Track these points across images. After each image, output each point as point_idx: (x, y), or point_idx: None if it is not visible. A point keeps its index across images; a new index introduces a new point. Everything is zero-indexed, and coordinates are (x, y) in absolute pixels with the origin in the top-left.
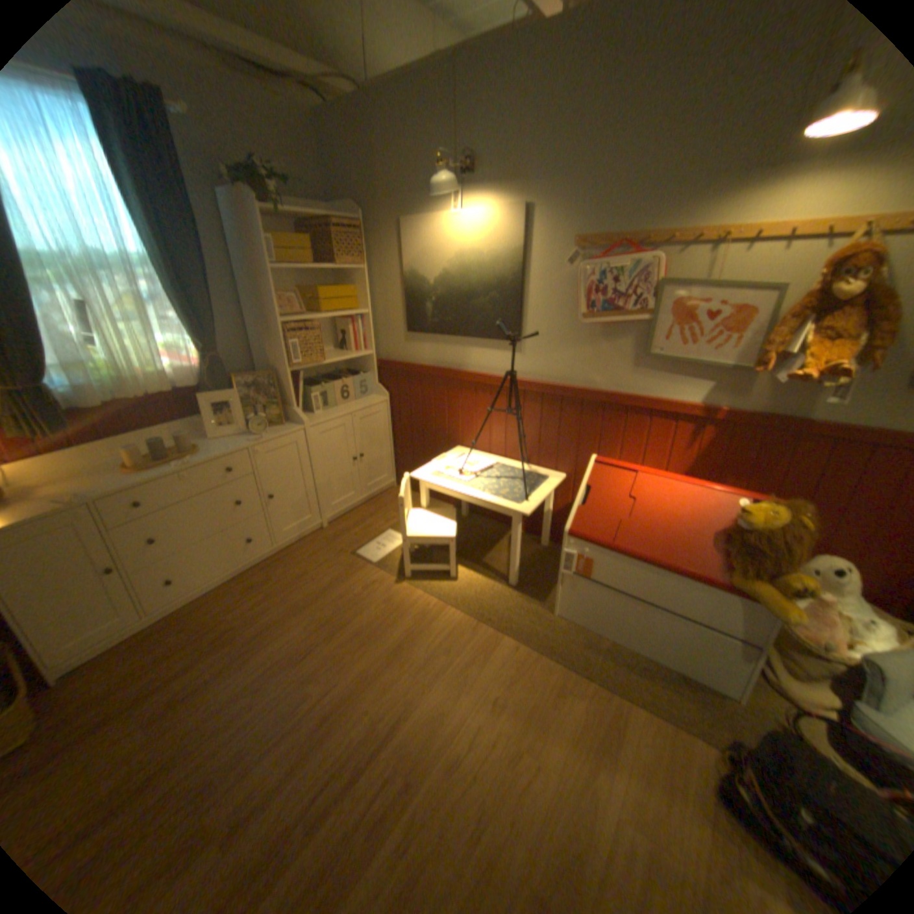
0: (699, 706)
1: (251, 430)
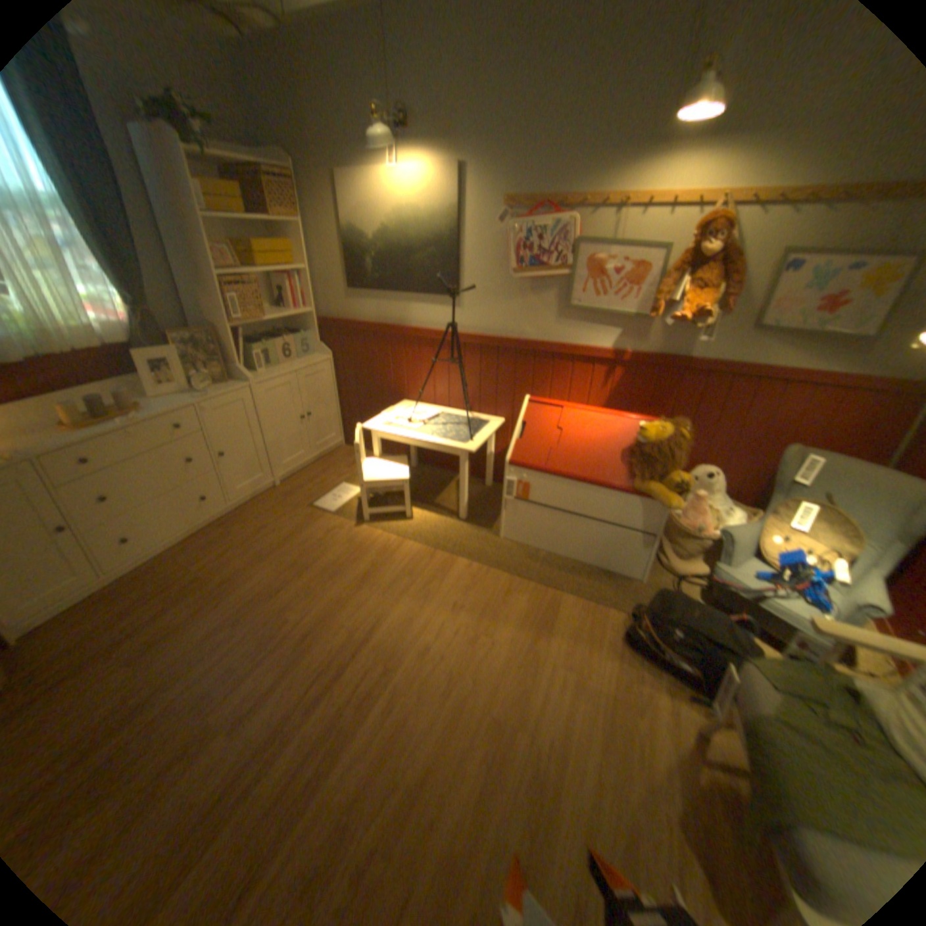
0: (612, 587)
1: (194, 386)
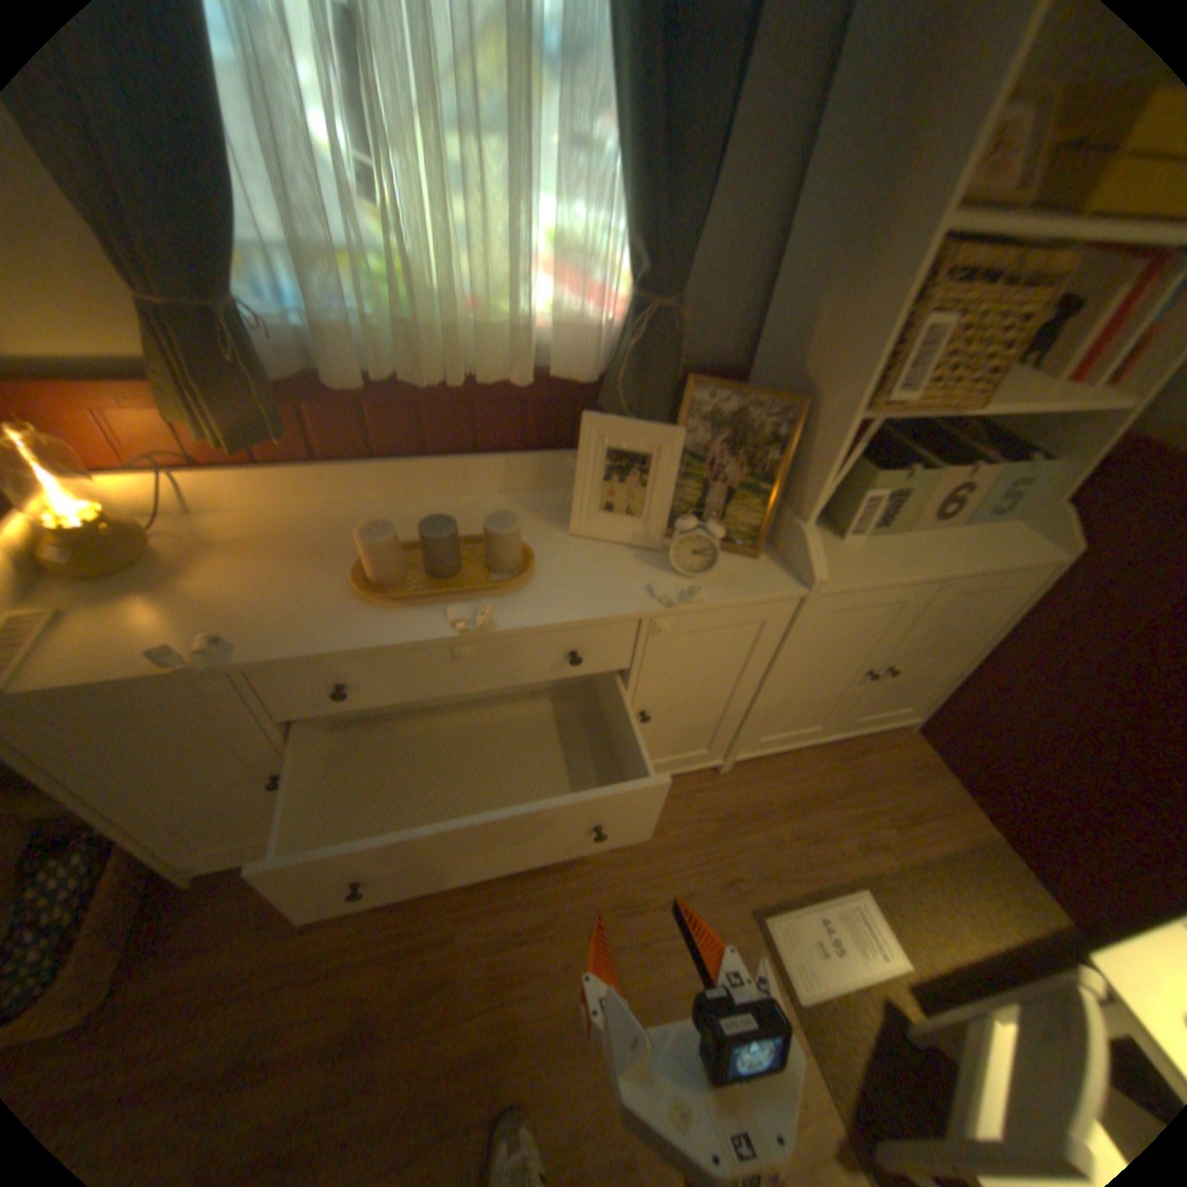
0: None
1: (673, 557)
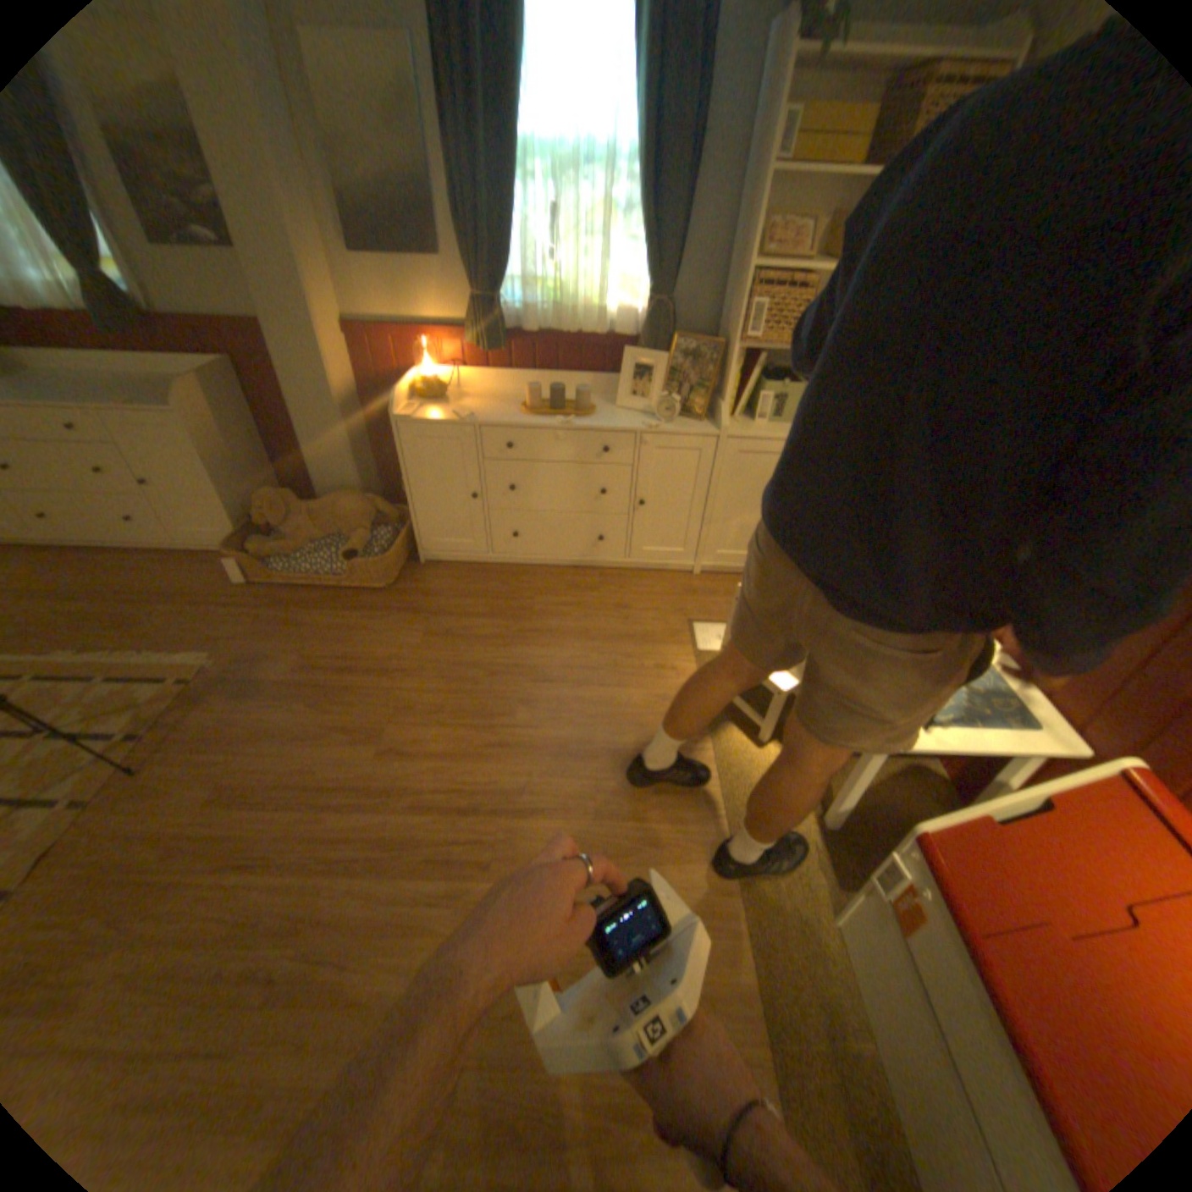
0: None
1: (656, 413)
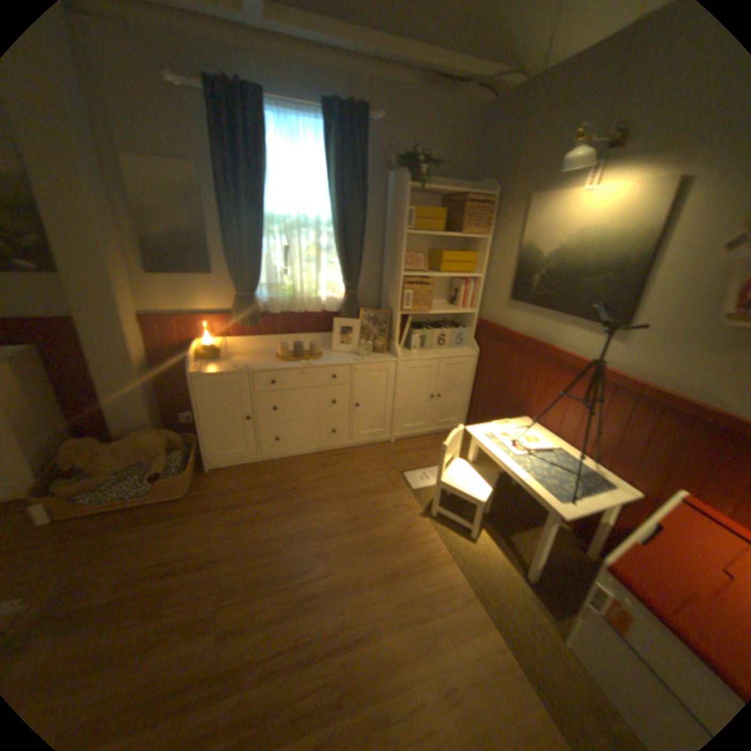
0: None
1: (358, 352)
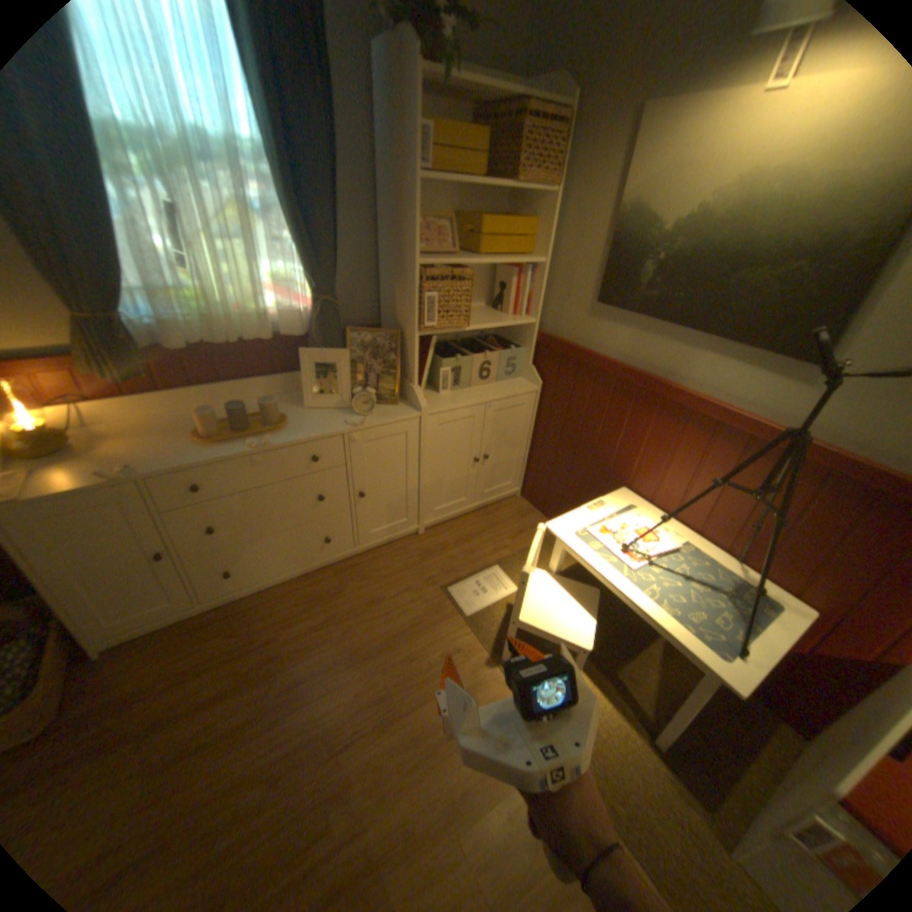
0: None
1: (354, 407)
